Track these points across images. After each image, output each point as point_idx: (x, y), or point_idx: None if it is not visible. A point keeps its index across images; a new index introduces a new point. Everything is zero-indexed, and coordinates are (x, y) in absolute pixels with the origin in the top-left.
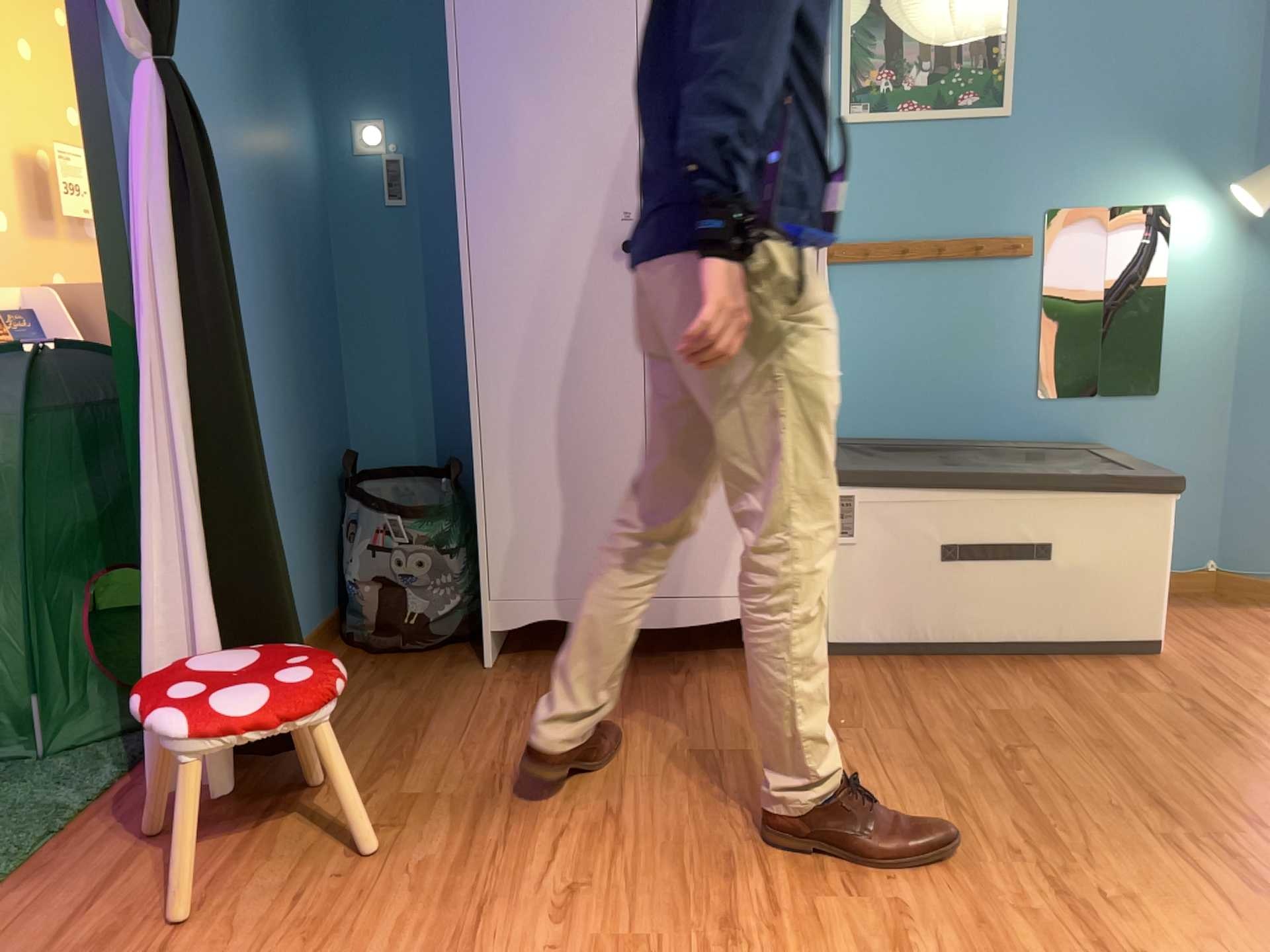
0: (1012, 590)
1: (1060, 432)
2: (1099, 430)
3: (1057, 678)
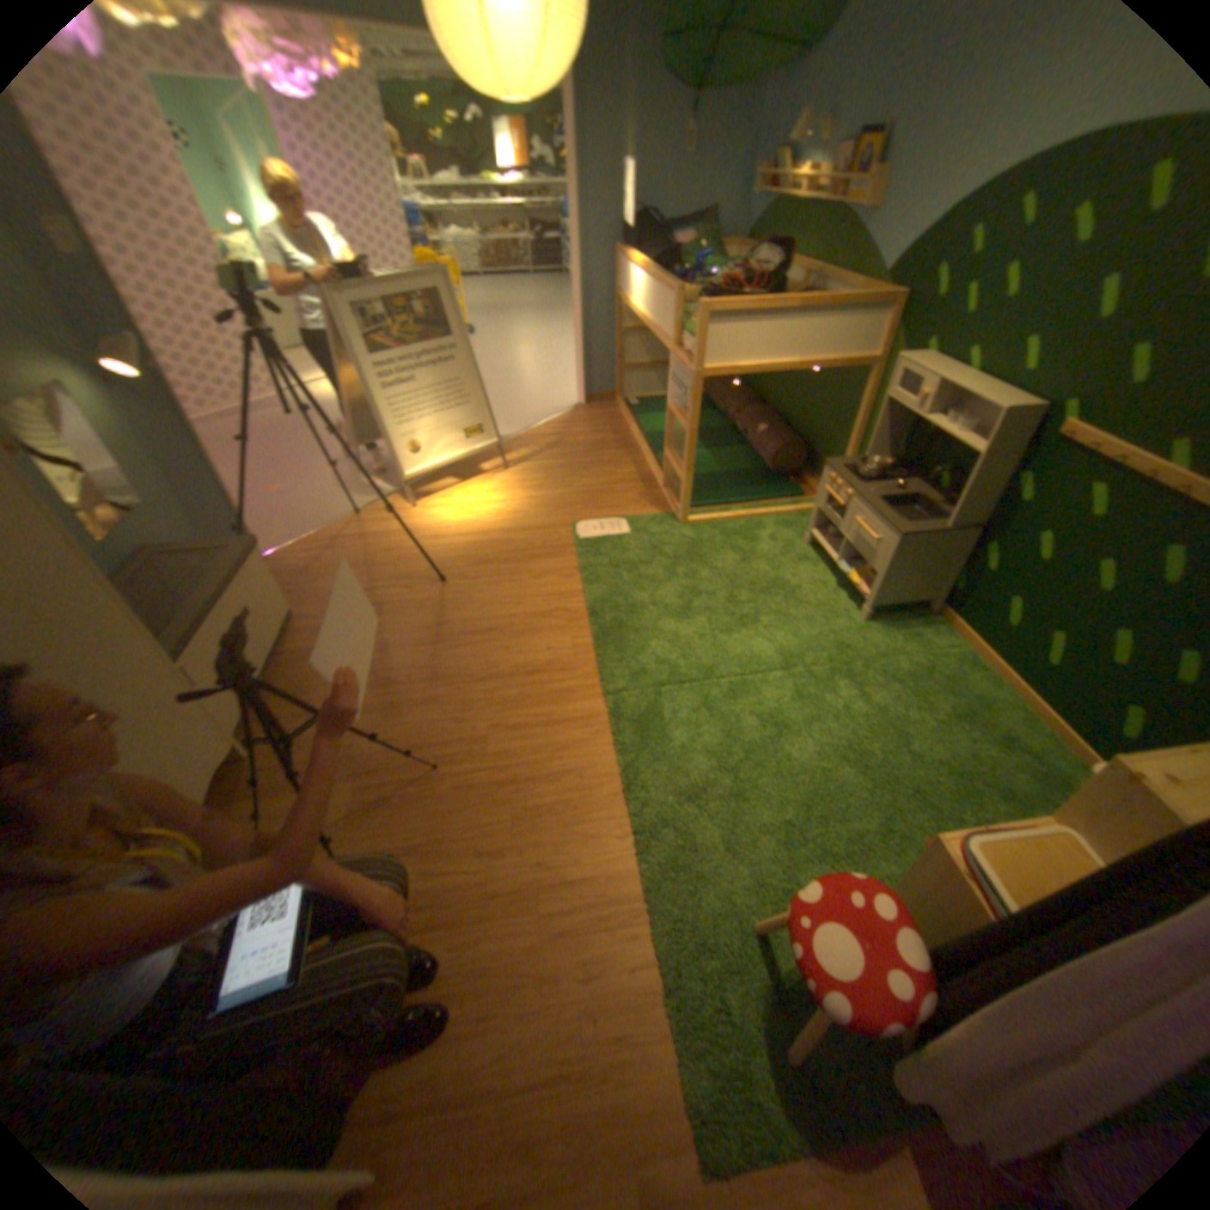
0: (249, 641)
1: (117, 555)
2: (131, 540)
3: (302, 654)
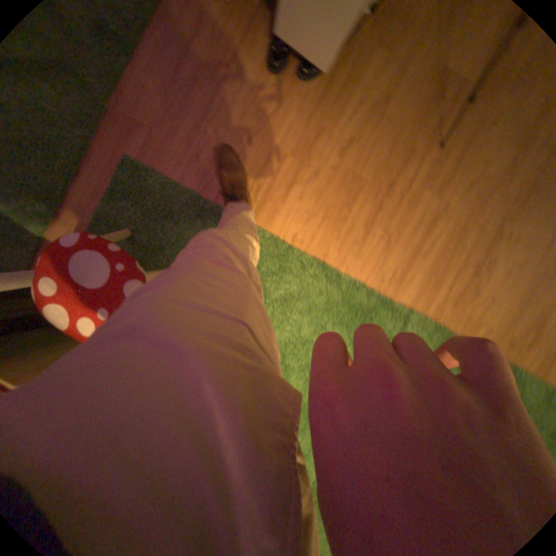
0: None
1: None
2: None
3: None
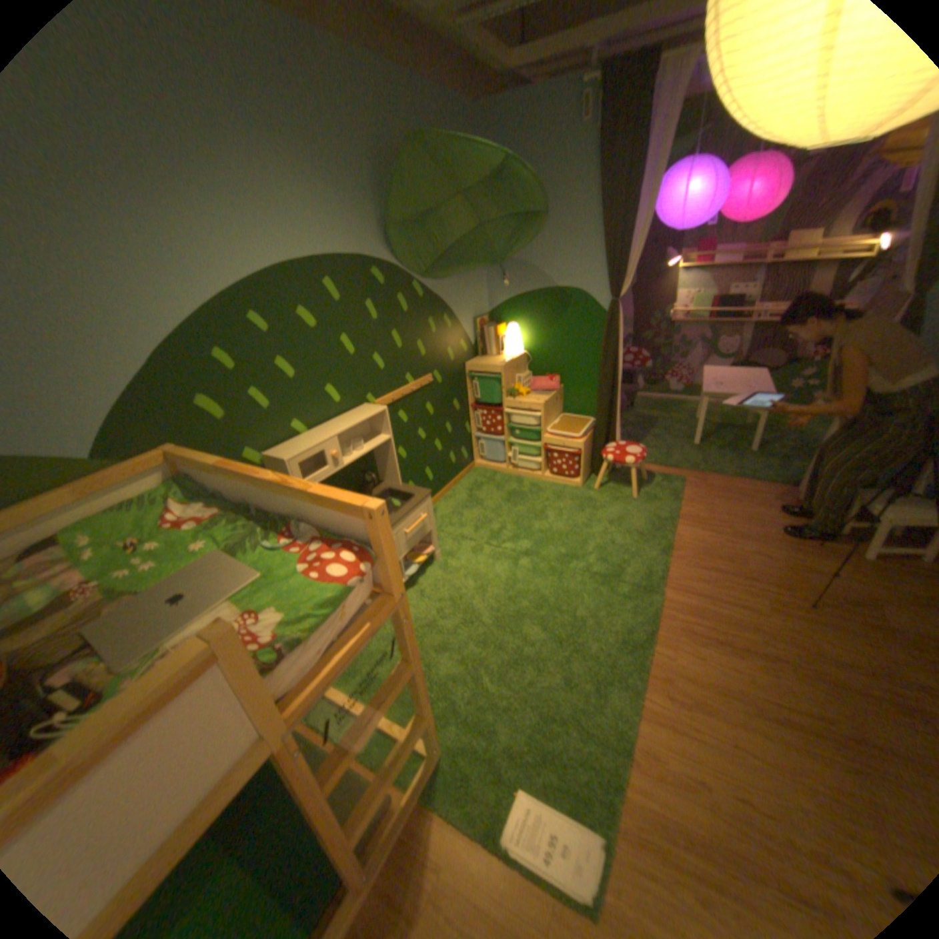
0: None
1: None
2: None
3: None
